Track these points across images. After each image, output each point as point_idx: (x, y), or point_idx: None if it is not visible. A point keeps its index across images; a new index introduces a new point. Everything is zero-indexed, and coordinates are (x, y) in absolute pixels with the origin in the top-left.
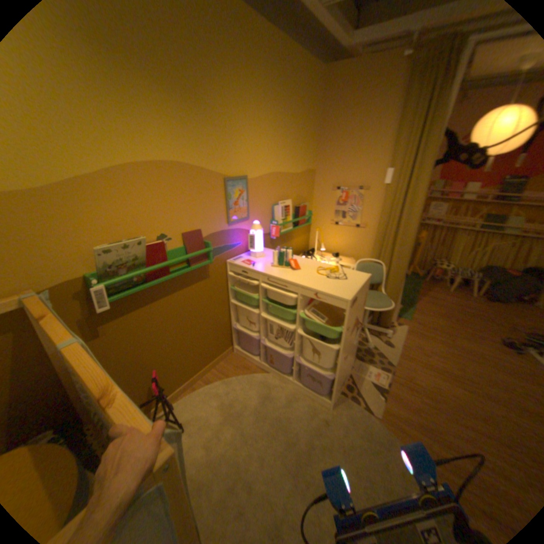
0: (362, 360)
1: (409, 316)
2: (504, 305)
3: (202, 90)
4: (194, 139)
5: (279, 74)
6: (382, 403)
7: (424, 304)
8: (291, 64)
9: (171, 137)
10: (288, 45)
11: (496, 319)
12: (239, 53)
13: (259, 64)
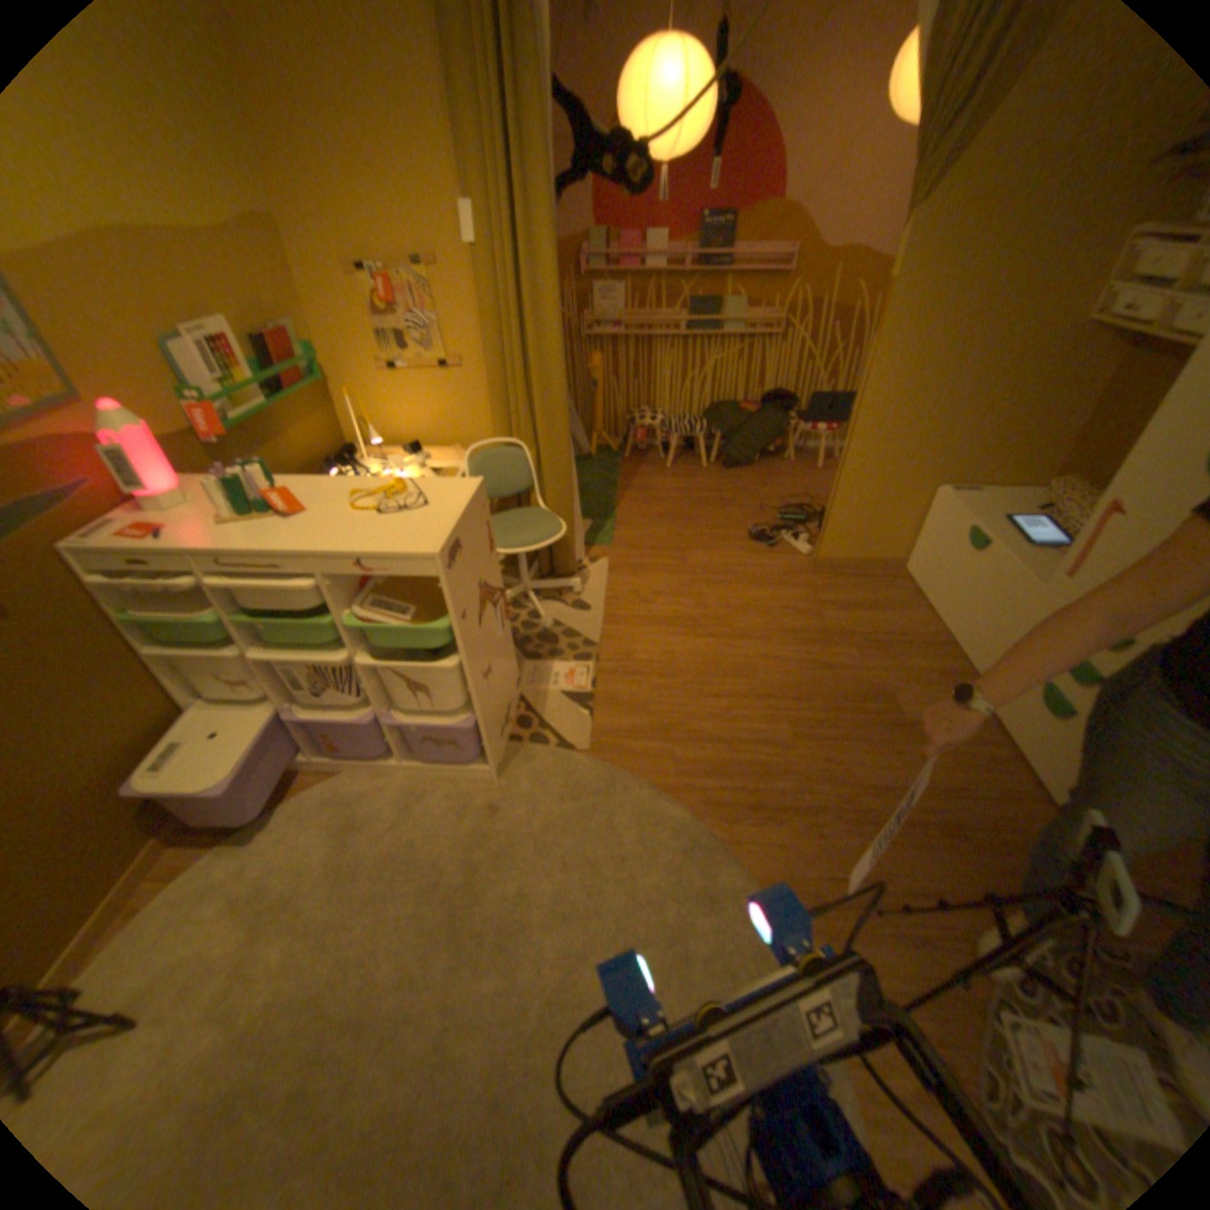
0: (536, 658)
1: (607, 538)
2: (745, 470)
3: None
4: None
5: None
6: (586, 721)
7: (629, 507)
8: None
9: None
10: None
11: (737, 499)
12: None
13: None
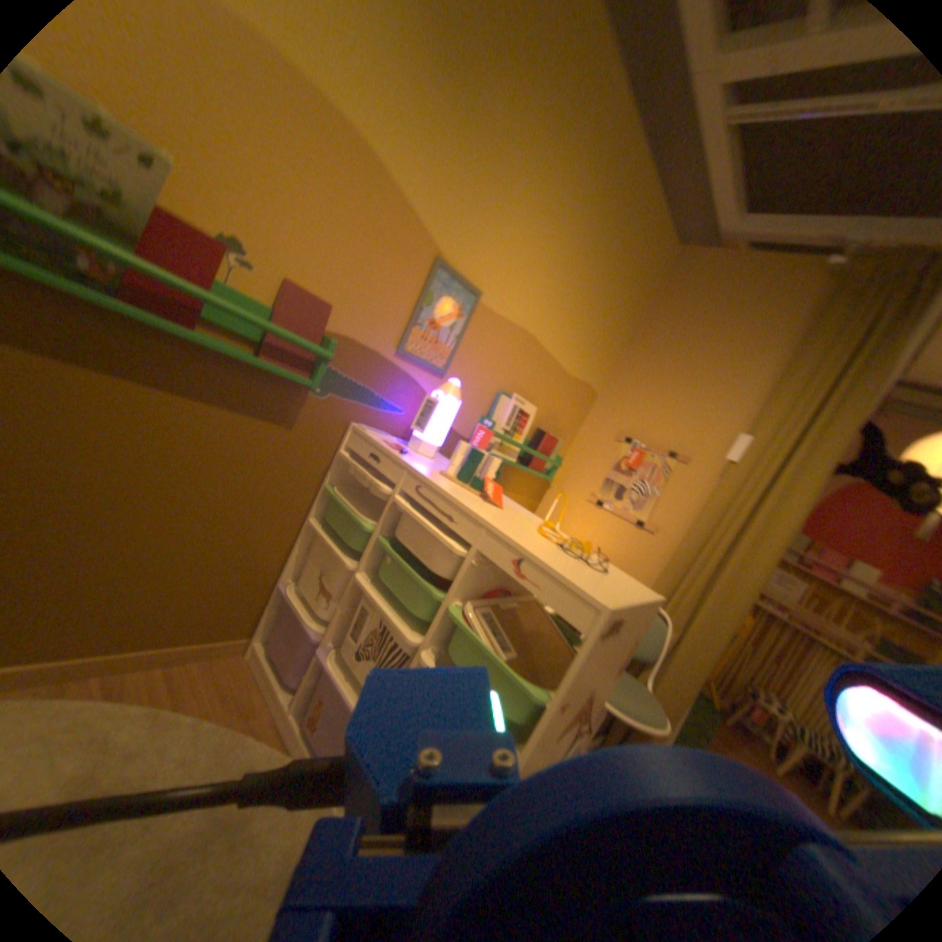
0: None
1: None
2: None
3: (481, 77)
4: (422, 139)
5: (614, 191)
6: None
7: None
8: (637, 194)
9: (379, 89)
10: (645, 163)
11: None
12: (570, 92)
13: (593, 142)
